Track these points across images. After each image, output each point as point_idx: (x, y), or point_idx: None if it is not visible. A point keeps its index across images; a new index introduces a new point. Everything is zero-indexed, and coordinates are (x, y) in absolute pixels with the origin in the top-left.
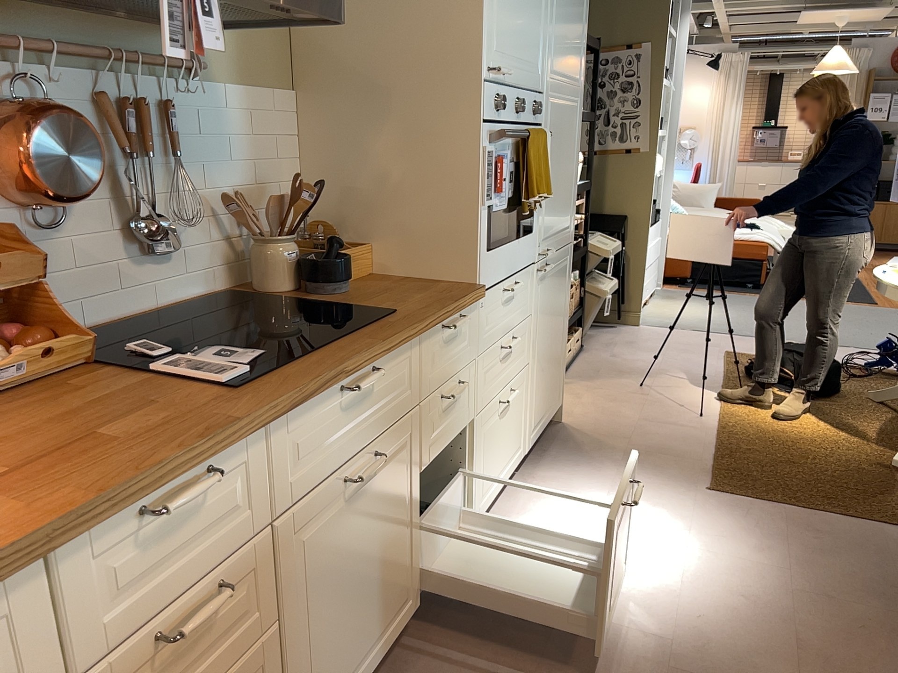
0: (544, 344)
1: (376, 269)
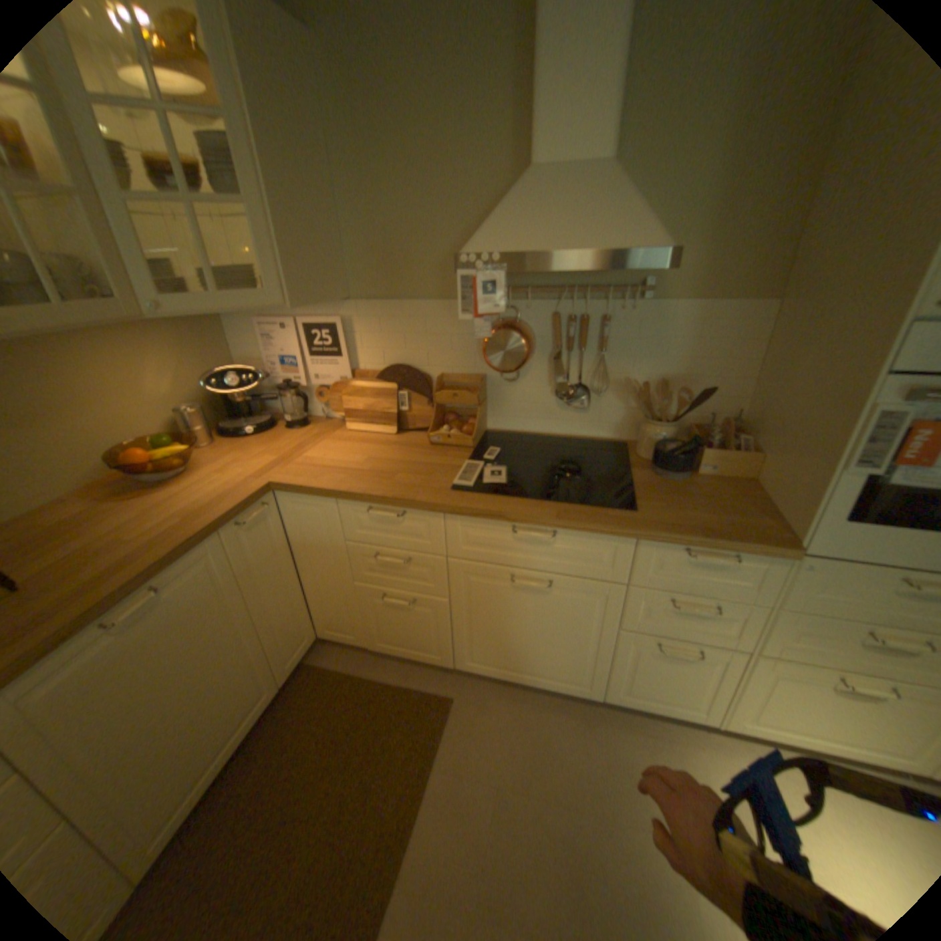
0: None
1: (763, 478)
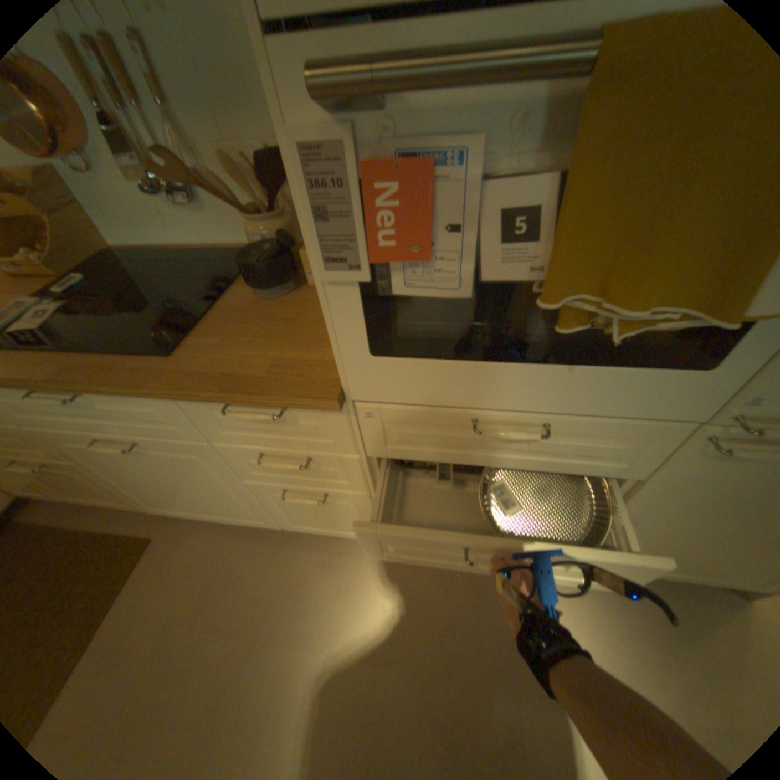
0: (695, 525)
1: None
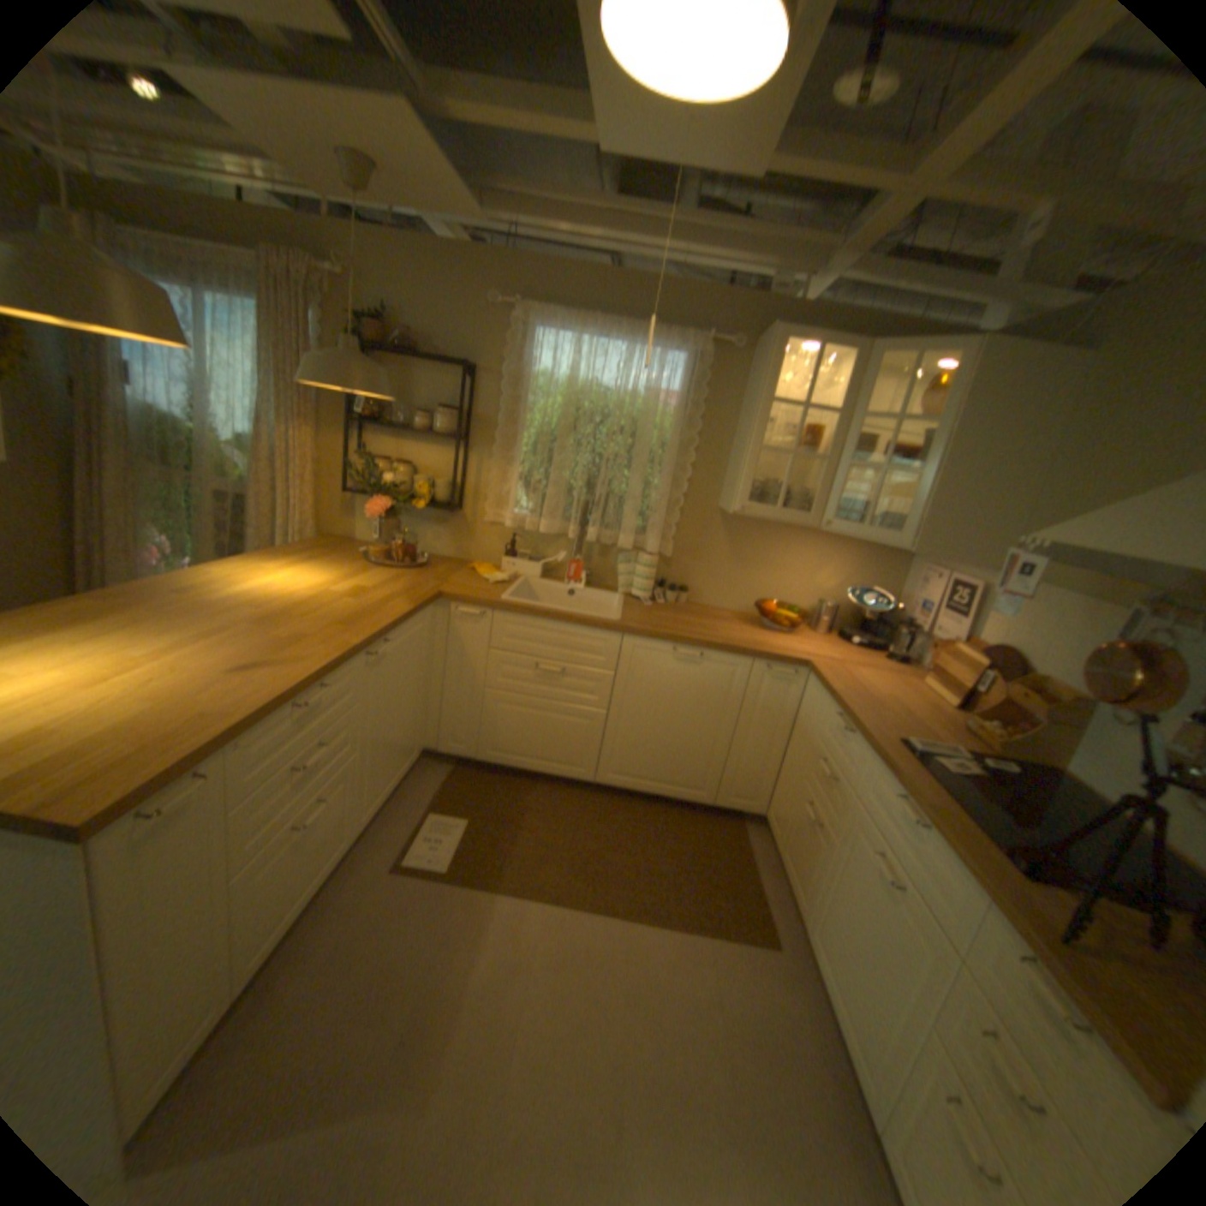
0: None
1: None
